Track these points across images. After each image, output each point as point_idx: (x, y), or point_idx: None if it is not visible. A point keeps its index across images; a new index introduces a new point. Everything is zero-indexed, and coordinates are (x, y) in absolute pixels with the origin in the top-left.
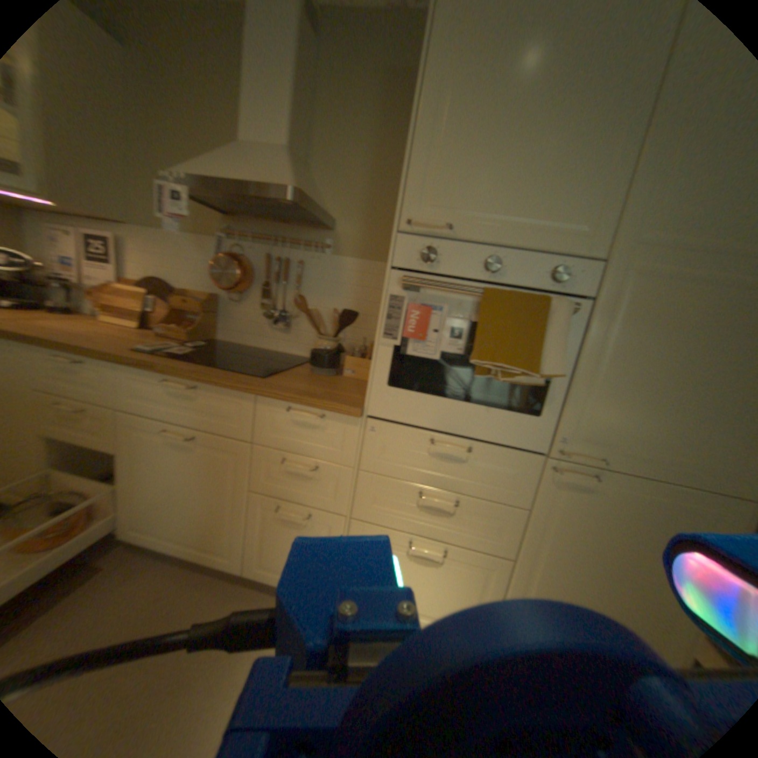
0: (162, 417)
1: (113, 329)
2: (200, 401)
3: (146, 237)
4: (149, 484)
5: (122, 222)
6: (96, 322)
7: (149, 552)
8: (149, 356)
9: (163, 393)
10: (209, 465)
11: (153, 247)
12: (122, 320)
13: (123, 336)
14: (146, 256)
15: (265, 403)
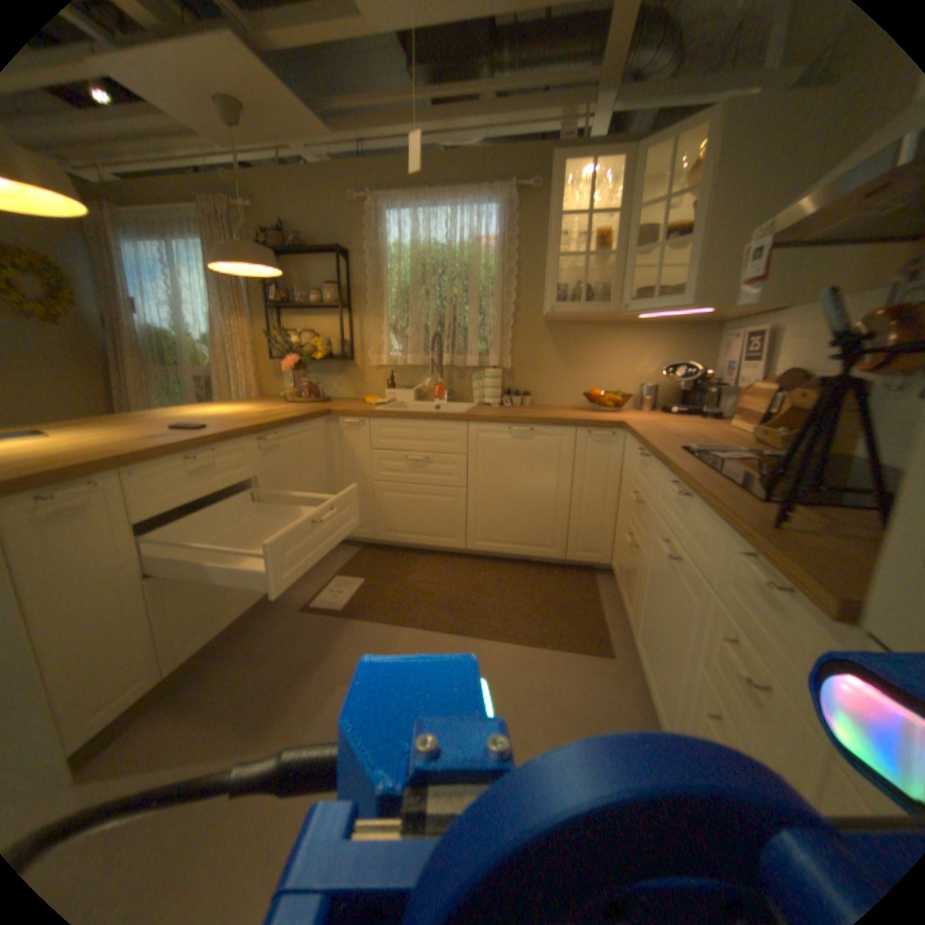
0: (672, 525)
1: (734, 433)
2: (693, 514)
3: (810, 317)
4: (655, 598)
5: (792, 307)
6: (732, 427)
7: (644, 676)
8: (690, 456)
9: (676, 498)
10: (685, 603)
11: (813, 329)
12: (750, 425)
13: (723, 440)
14: (804, 343)
15: (735, 537)
